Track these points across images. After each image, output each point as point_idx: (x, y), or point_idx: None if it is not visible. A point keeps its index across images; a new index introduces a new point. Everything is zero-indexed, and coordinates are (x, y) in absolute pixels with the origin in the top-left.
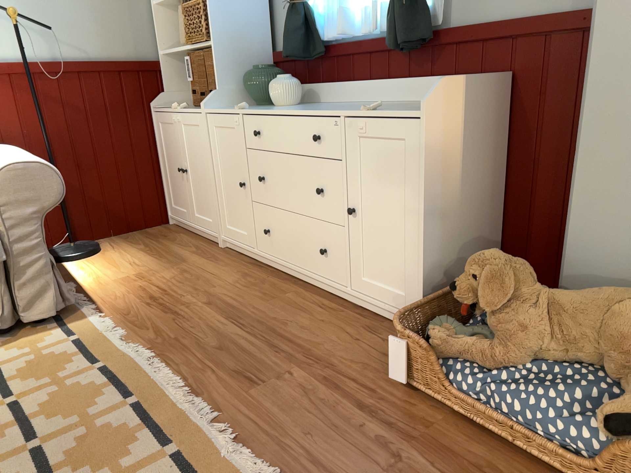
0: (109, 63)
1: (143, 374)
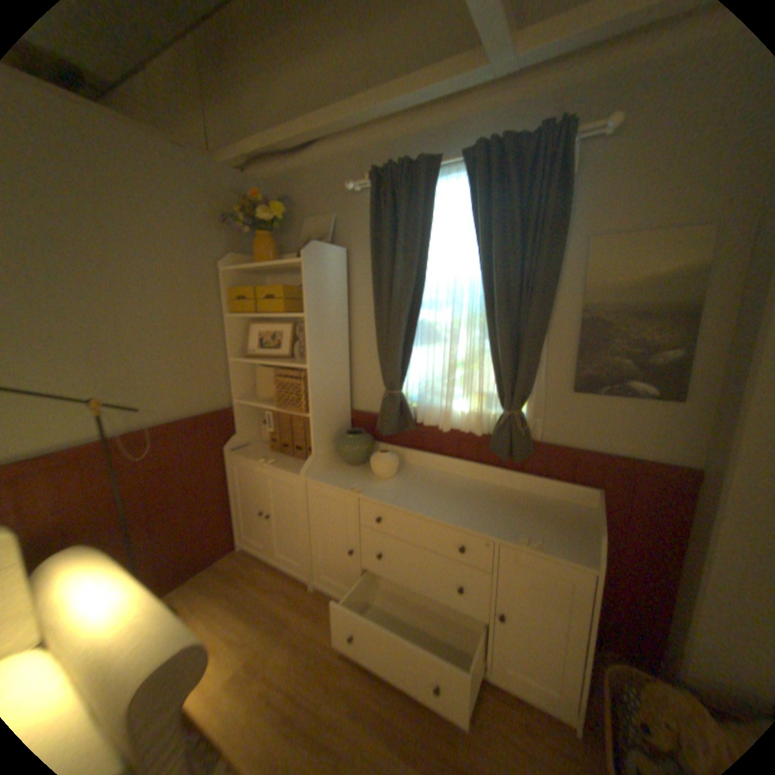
0: (186, 420)
1: None
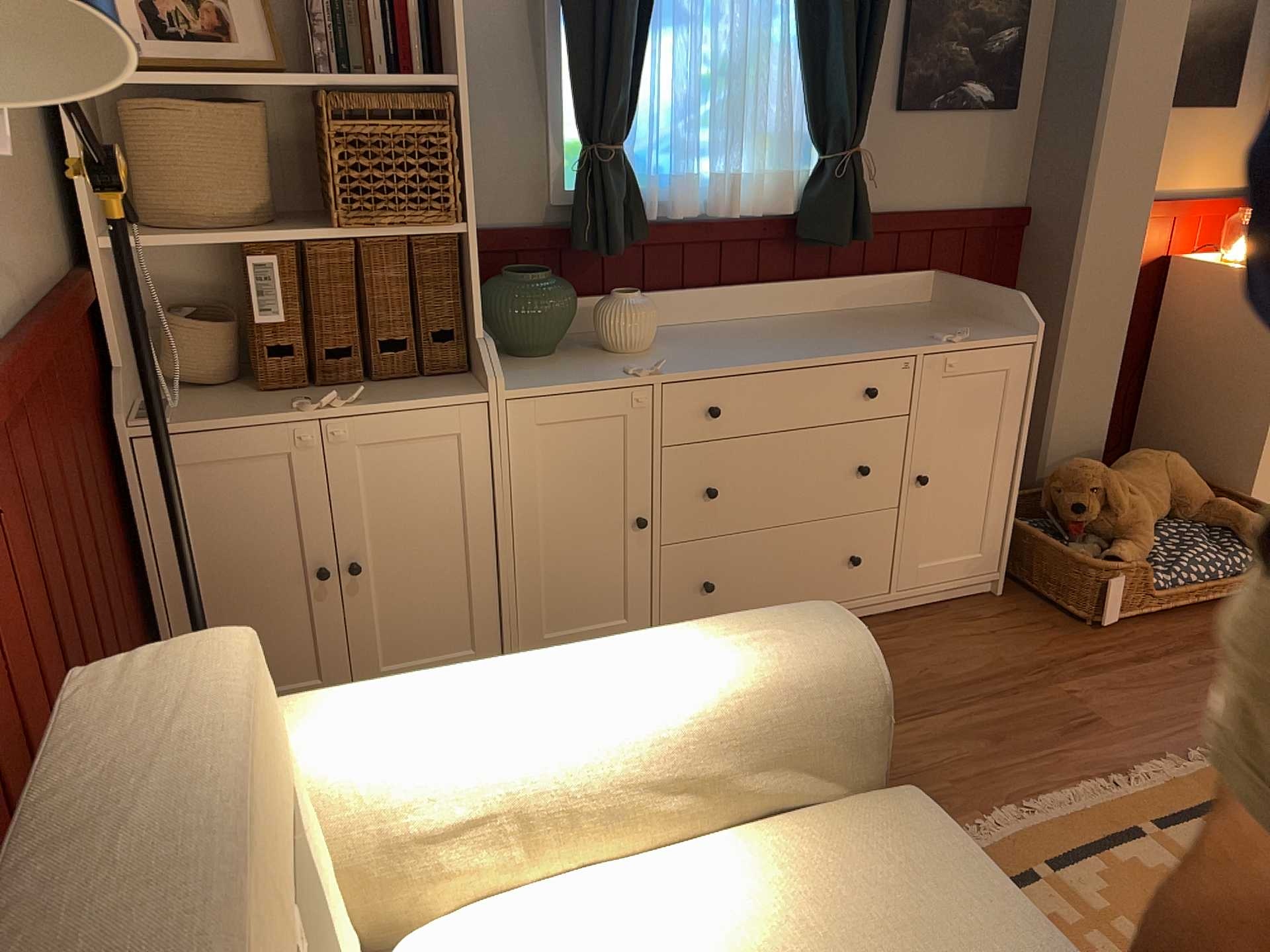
0: (58, 305)
1: (1075, 817)
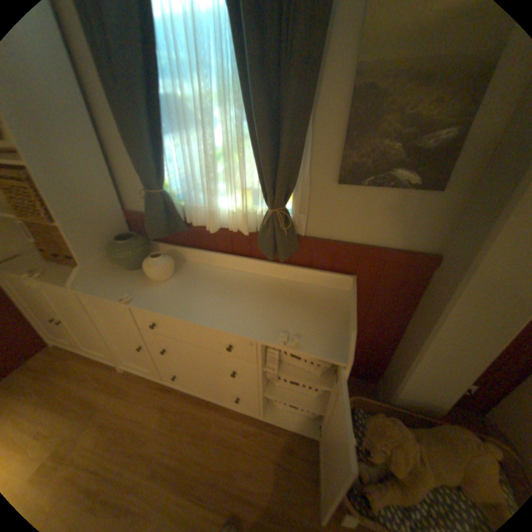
0: None
1: None
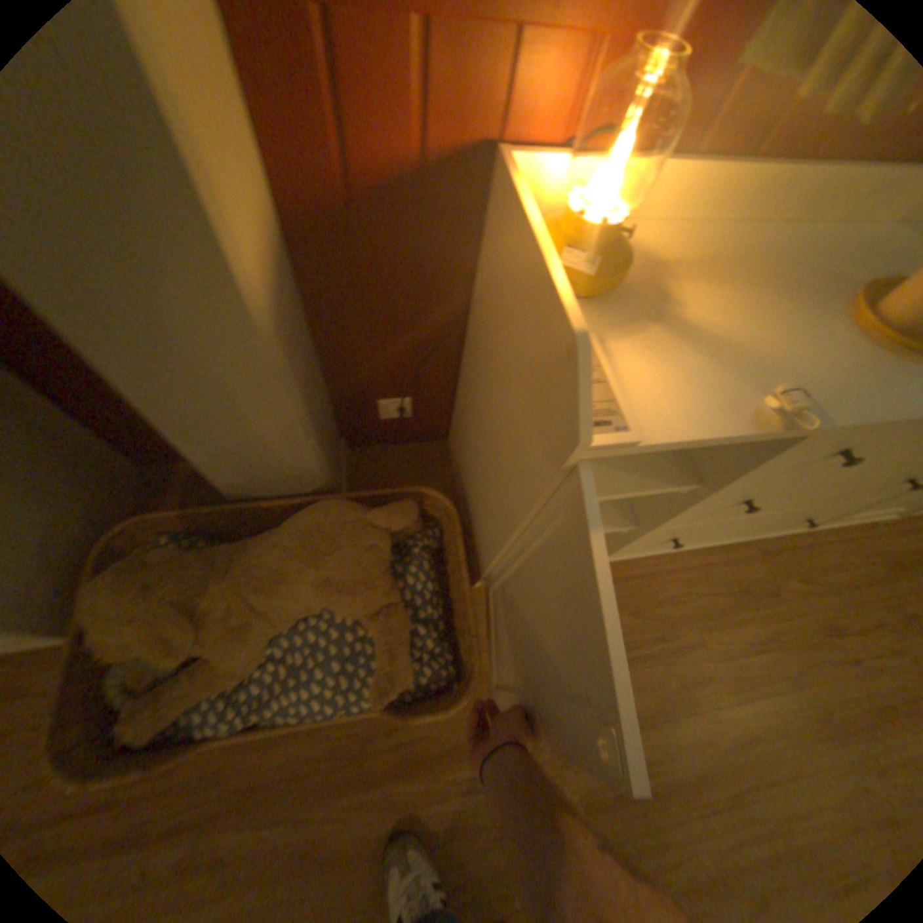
0: None
1: None
